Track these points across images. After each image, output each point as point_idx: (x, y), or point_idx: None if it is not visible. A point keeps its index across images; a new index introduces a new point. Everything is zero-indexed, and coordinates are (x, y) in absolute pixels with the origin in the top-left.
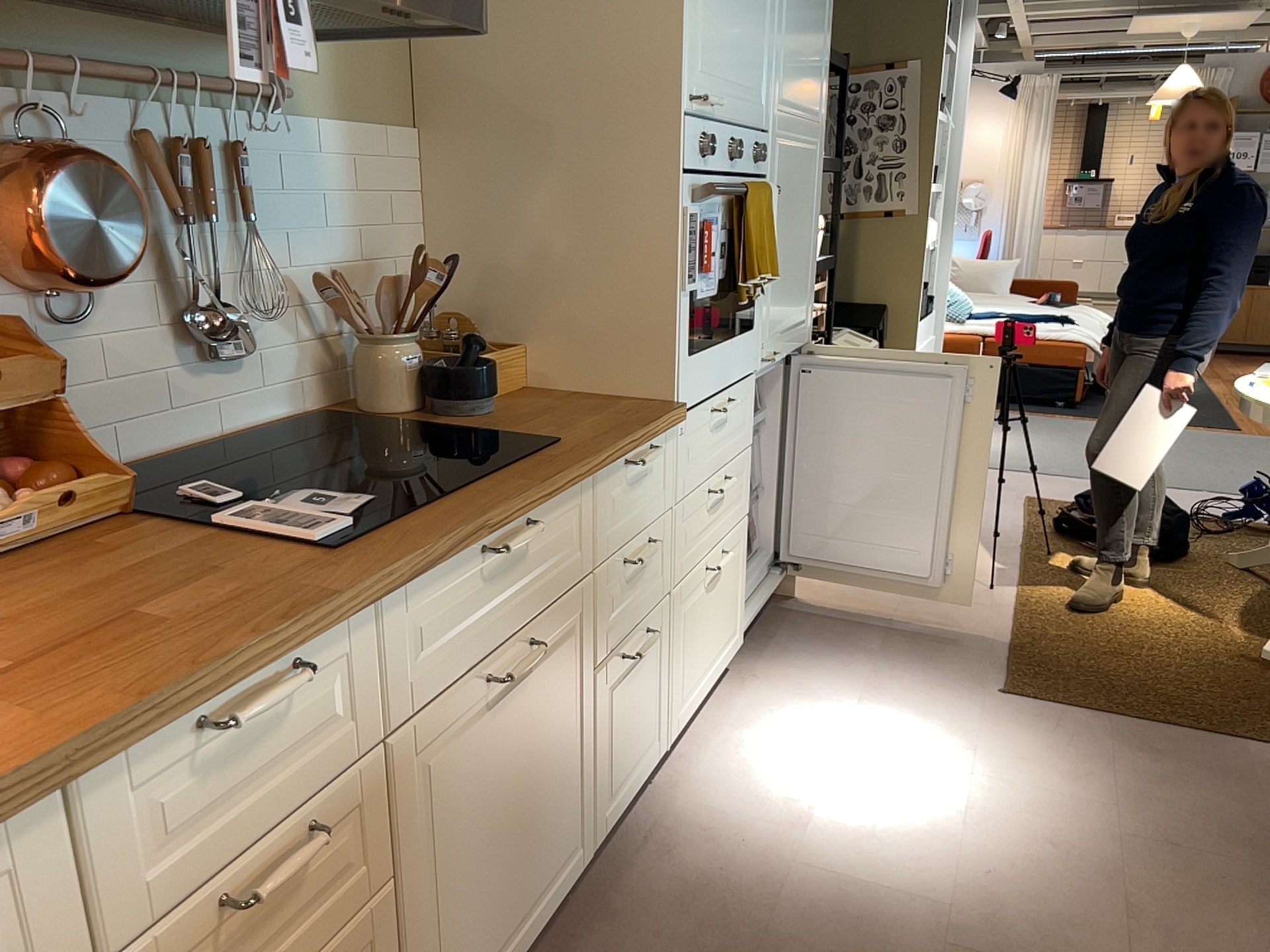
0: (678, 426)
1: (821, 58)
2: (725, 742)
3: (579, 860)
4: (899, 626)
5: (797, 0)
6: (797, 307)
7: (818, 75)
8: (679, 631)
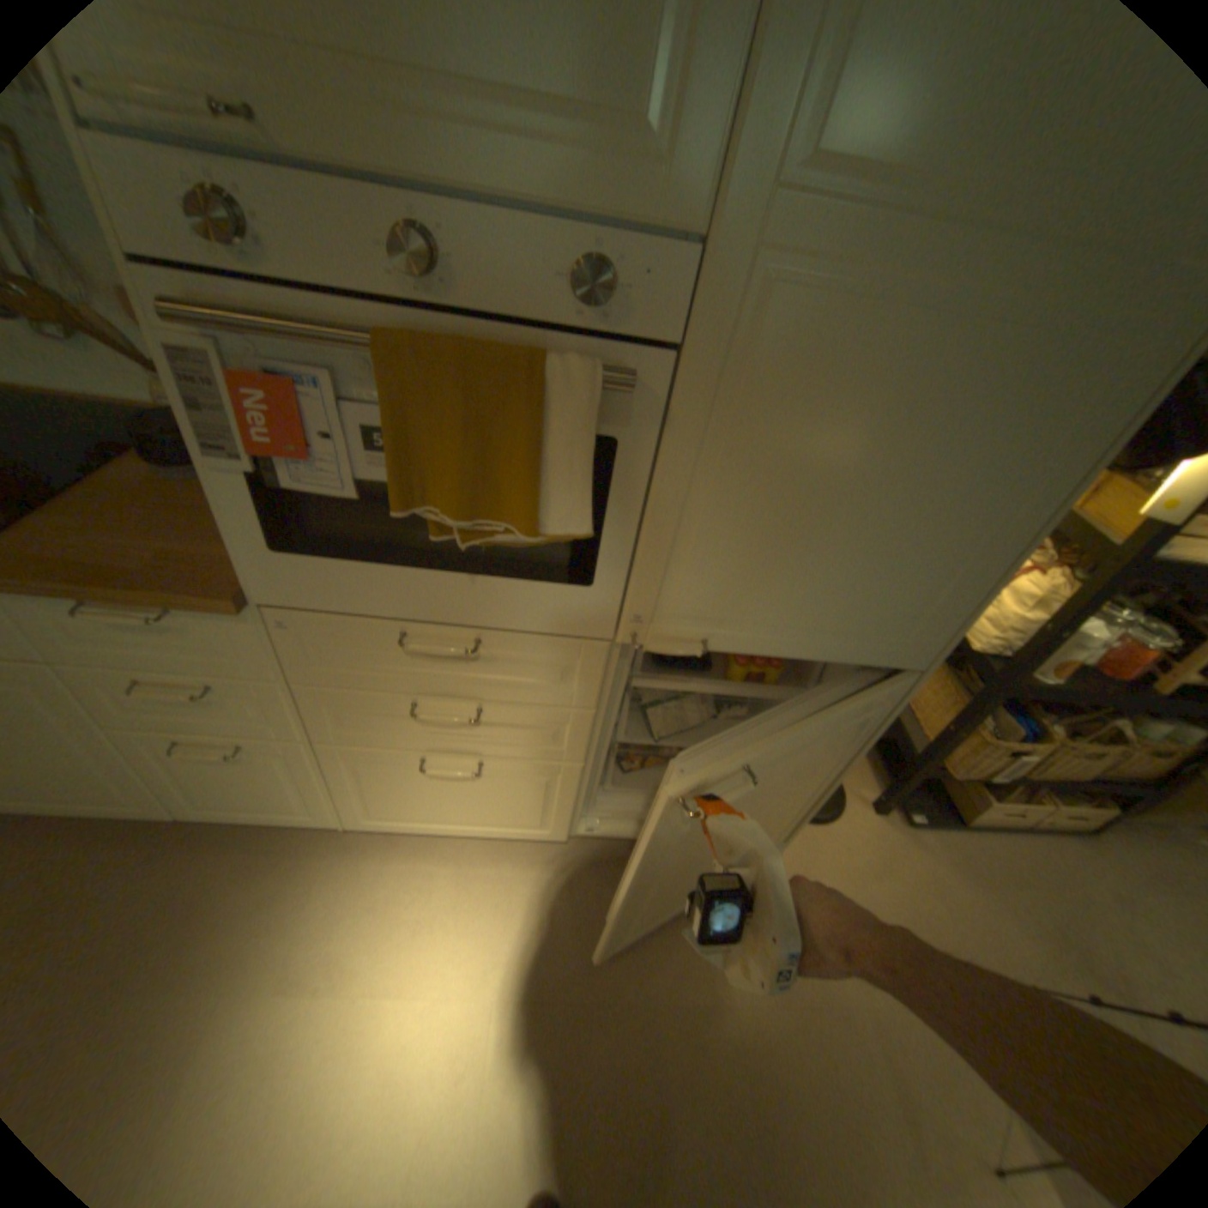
0: (265, 618)
1: None
2: (427, 879)
3: (147, 816)
4: (770, 1027)
5: None
6: (850, 612)
7: None
8: (345, 777)
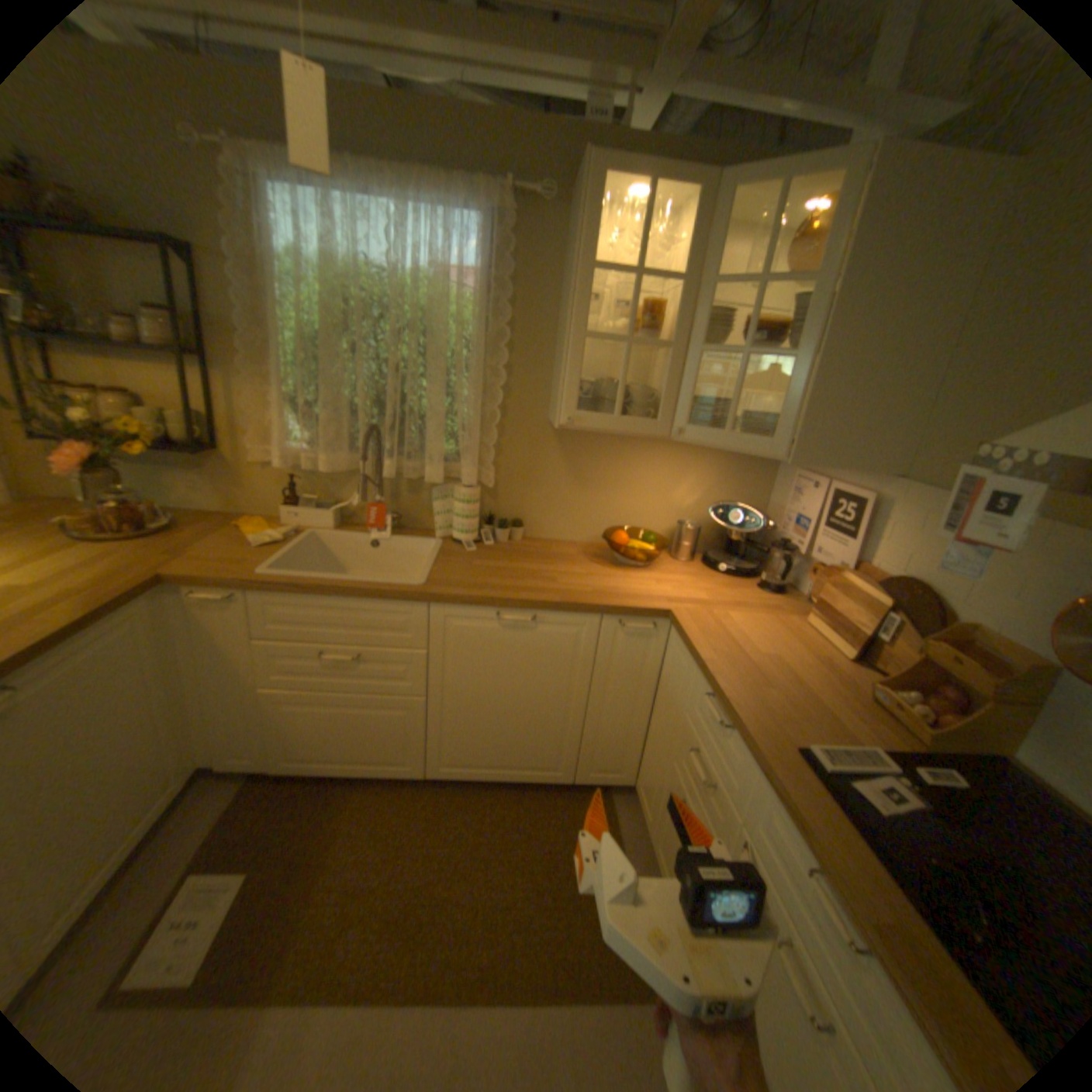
0: None
1: None
2: None
3: None
4: None
5: None
6: None
7: None
8: None
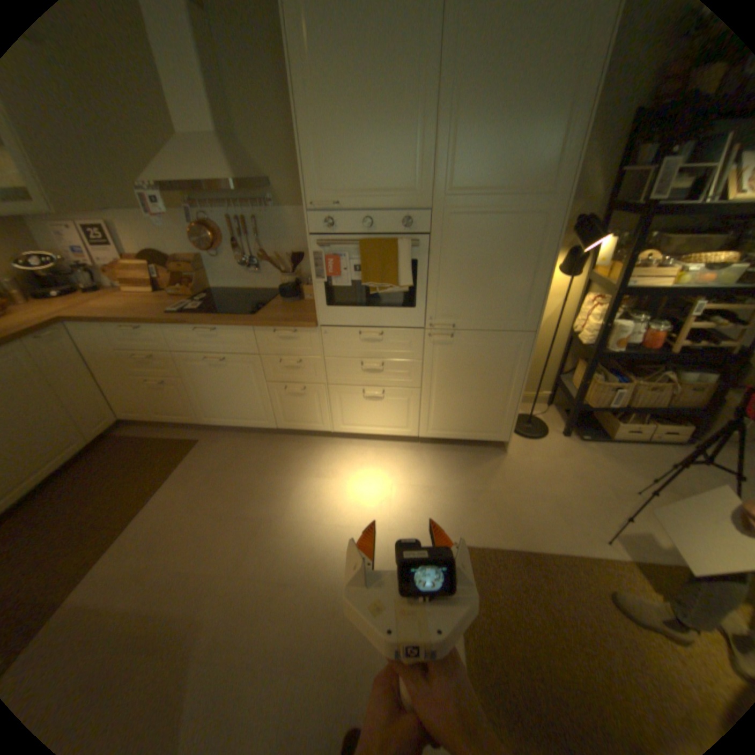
0: (321, 331)
1: (552, 144)
2: (363, 451)
3: (268, 426)
4: (505, 498)
5: (479, 117)
6: (497, 308)
7: (541, 159)
8: (336, 401)
